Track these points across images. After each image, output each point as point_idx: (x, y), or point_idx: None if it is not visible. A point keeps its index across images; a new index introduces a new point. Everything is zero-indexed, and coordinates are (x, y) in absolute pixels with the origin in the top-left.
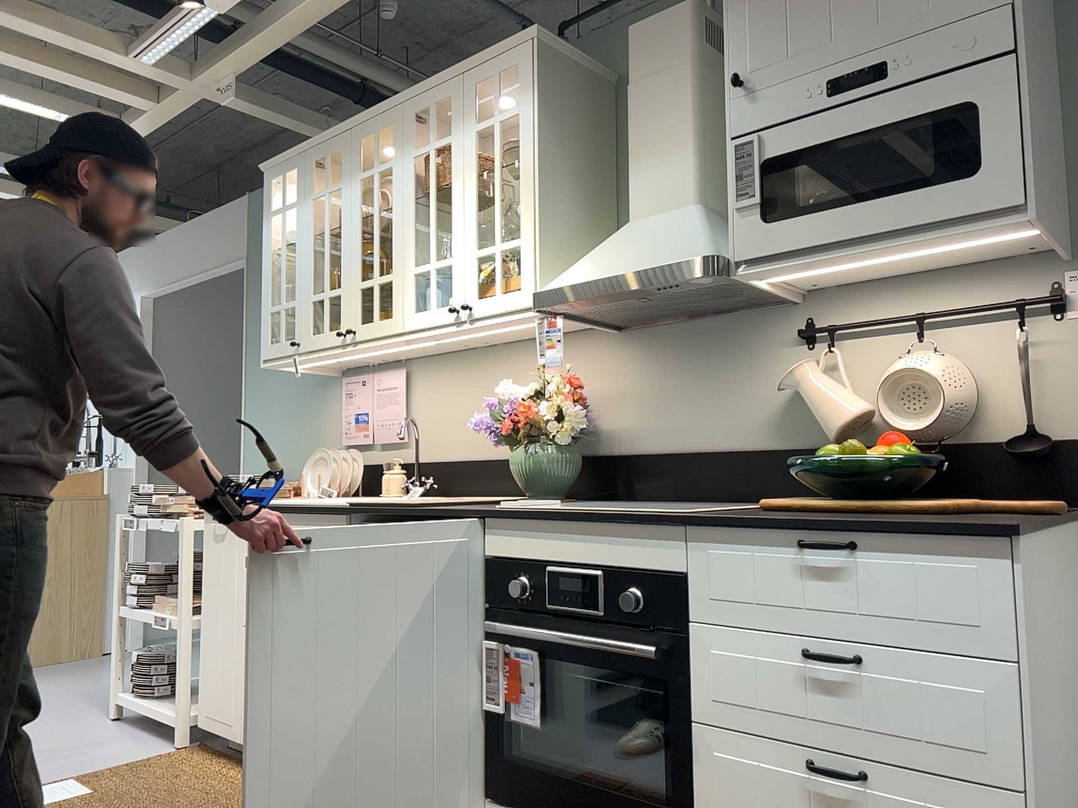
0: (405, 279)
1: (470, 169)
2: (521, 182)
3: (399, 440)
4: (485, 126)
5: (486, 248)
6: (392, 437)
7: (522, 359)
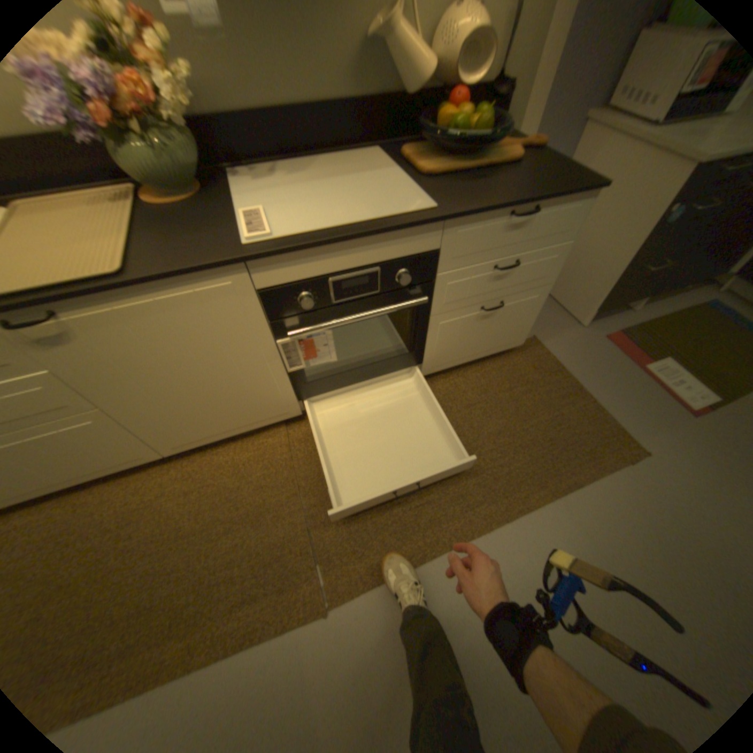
0: None
1: None
2: None
3: None
4: None
5: None
6: None
7: None
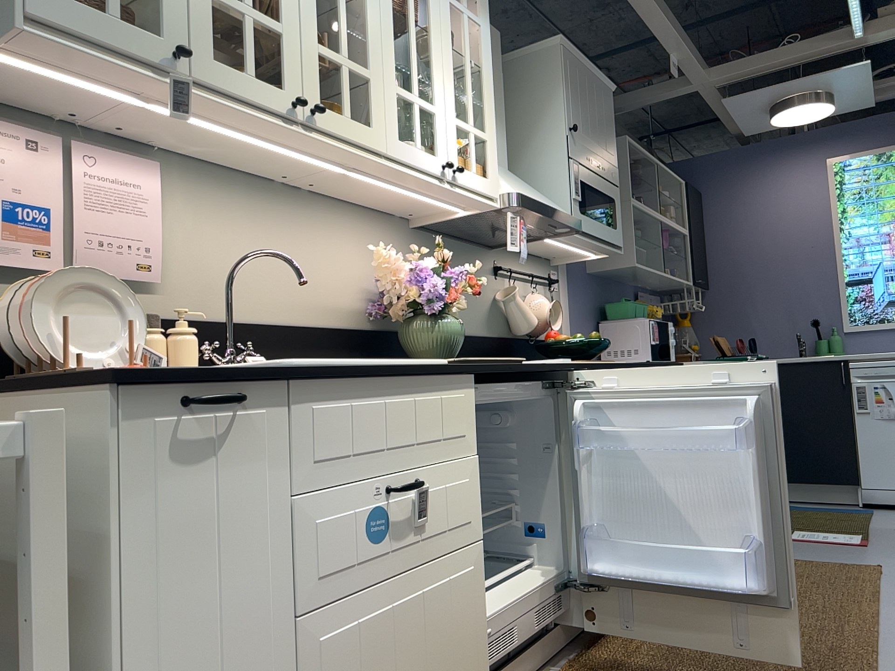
0: (388, 93)
1: (448, 34)
2: (487, 88)
3: (140, 277)
4: (458, 8)
5: (464, 124)
6: (128, 270)
7: (333, 220)
